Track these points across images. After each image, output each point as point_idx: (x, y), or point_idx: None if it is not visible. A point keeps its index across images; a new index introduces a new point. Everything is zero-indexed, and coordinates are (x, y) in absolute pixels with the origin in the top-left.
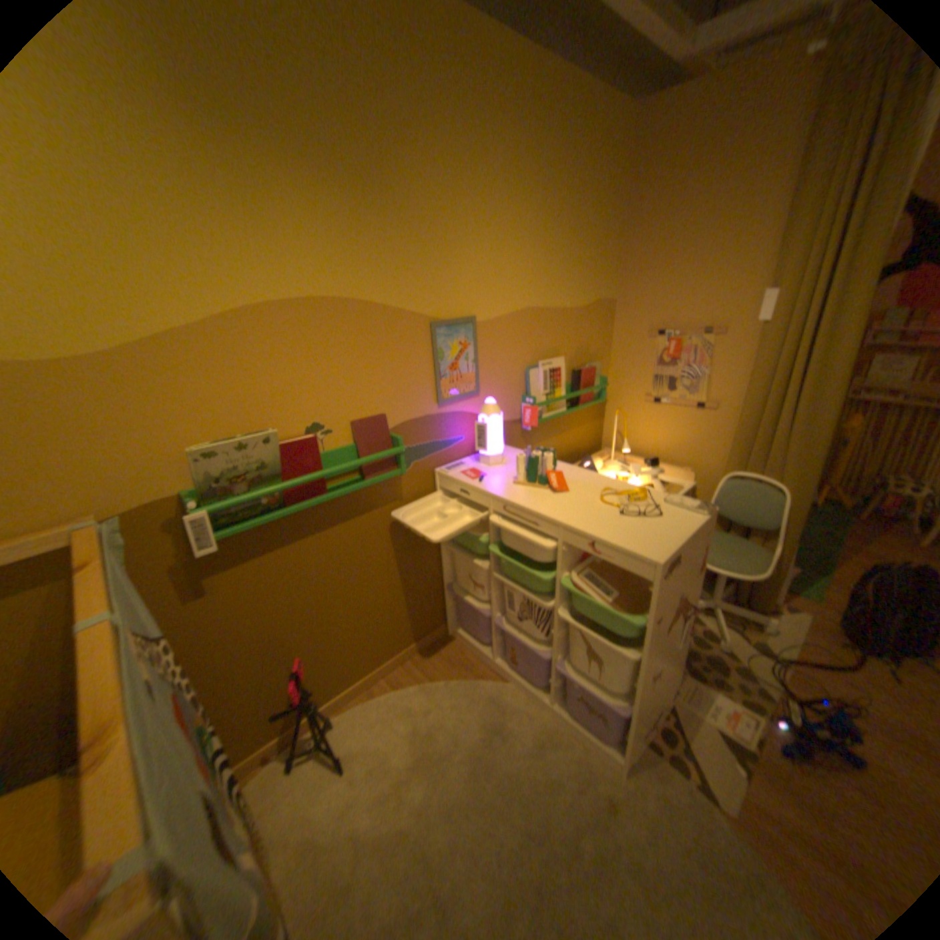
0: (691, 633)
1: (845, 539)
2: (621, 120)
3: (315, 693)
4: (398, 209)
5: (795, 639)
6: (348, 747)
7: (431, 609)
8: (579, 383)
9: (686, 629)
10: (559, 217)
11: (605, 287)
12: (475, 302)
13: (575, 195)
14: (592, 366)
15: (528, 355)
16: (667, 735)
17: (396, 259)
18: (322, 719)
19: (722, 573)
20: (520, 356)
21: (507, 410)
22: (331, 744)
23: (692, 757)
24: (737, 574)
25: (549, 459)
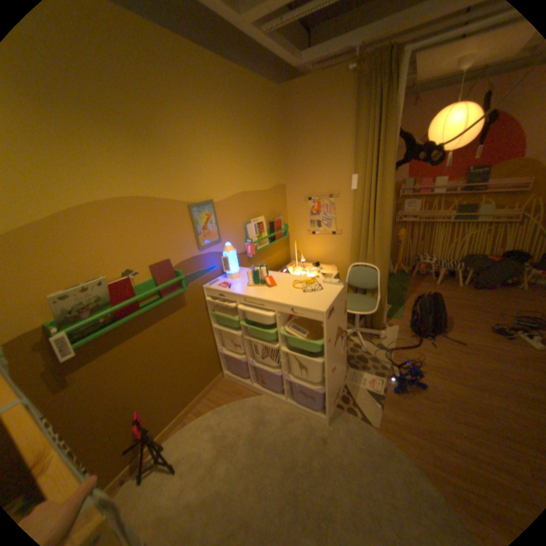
0: (345, 344)
1: (407, 287)
2: (272, 94)
3: (149, 431)
4: (160, 145)
5: (392, 338)
6: (175, 457)
7: (212, 366)
8: (273, 229)
9: (343, 343)
10: (249, 144)
11: (278, 178)
12: (211, 192)
13: (255, 132)
14: (278, 219)
15: (244, 217)
16: (344, 399)
17: (163, 172)
18: (156, 446)
19: (356, 313)
20: (240, 218)
21: (237, 248)
22: (165, 458)
23: (356, 405)
24: (362, 312)
25: (264, 270)
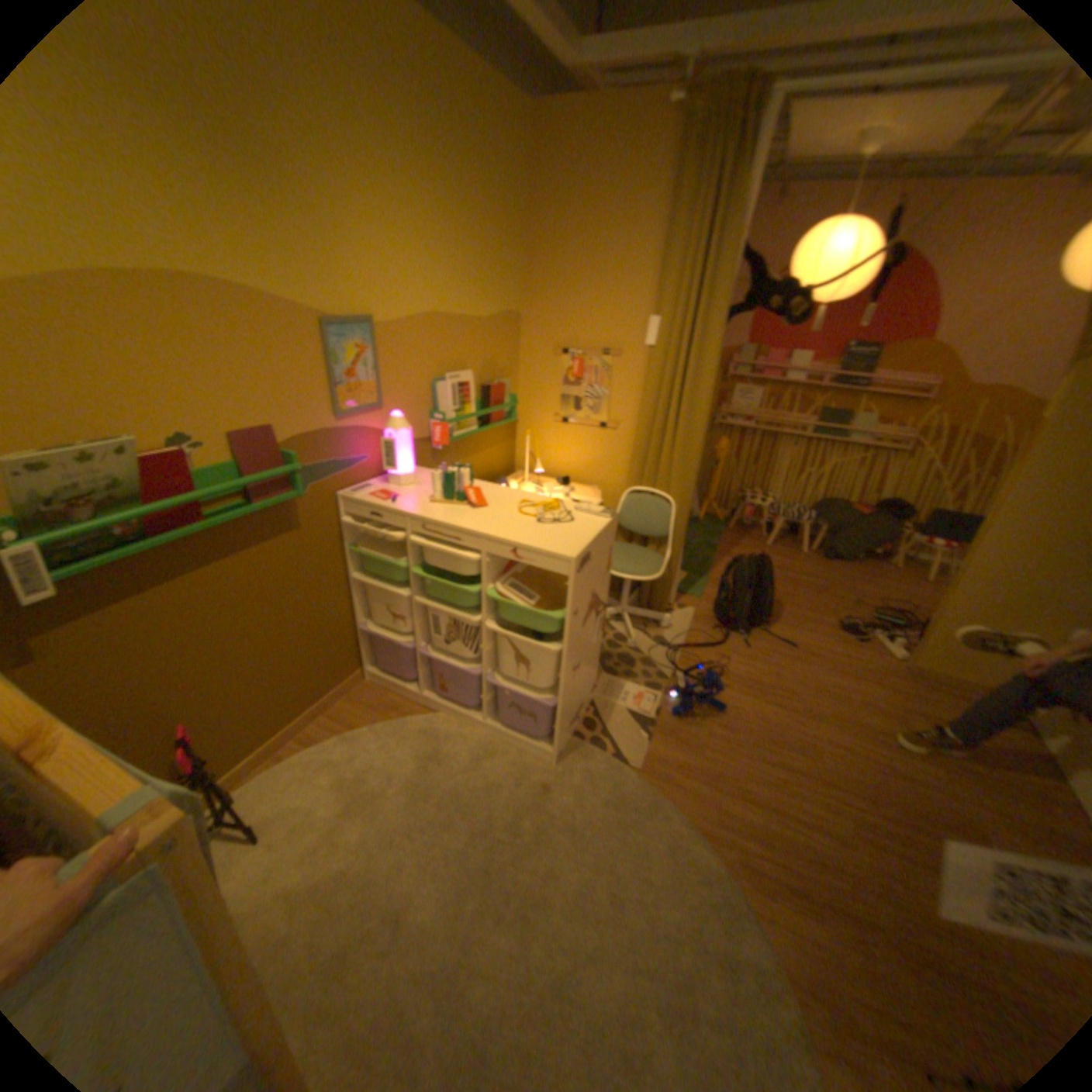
0: (600, 627)
1: (717, 545)
2: (514, 118)
3: (204, 767)
4: (268, 174)
5: (681, 628)
6: (258, 815)
7: (342, 654)
8: (488, 401)
9: (596, 623)
10: (456, 214)
11: (508, 298)
12: (370, 300)
13: (472, 192)
14: (500, 382)
15: (432, 366)
16: (586, 722)
17: (269, 236)
18: (217, 796)
19: (624, 577)
20: (424, 367)
21: (413, 427)
22: (236, 818)
23: (606, 734)
24: (635, 576)
25: (465, 475)
